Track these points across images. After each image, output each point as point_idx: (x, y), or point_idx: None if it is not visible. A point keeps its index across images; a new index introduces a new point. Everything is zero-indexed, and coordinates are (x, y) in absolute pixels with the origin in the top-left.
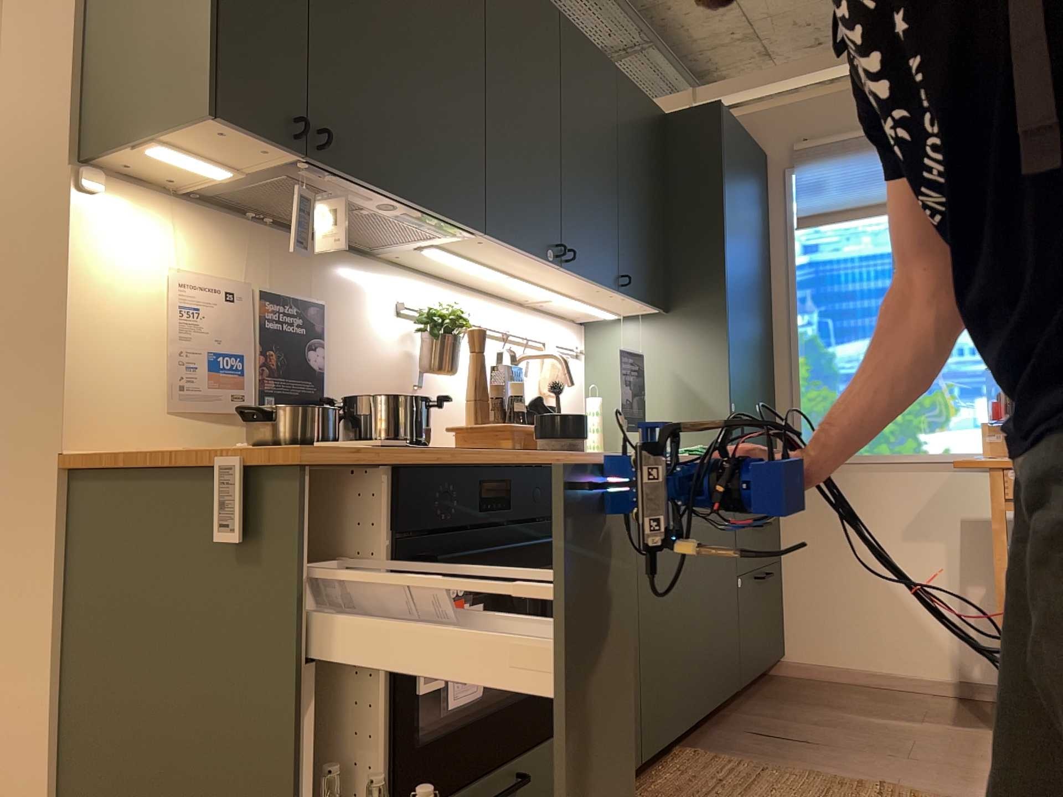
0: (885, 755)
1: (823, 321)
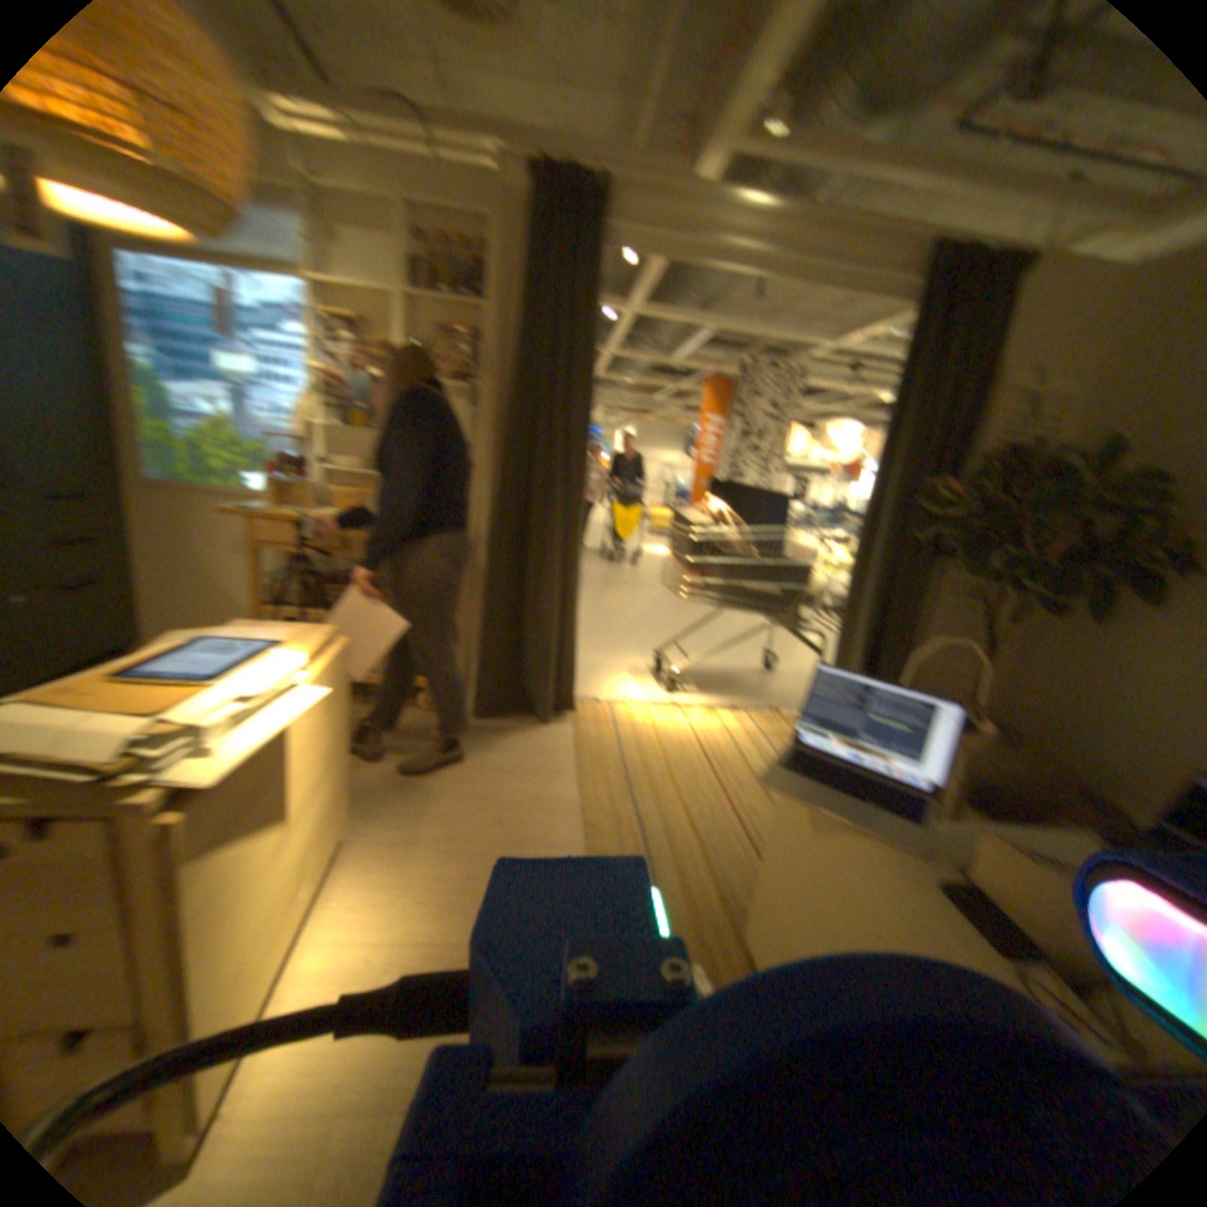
0: None
1: (162, 355)
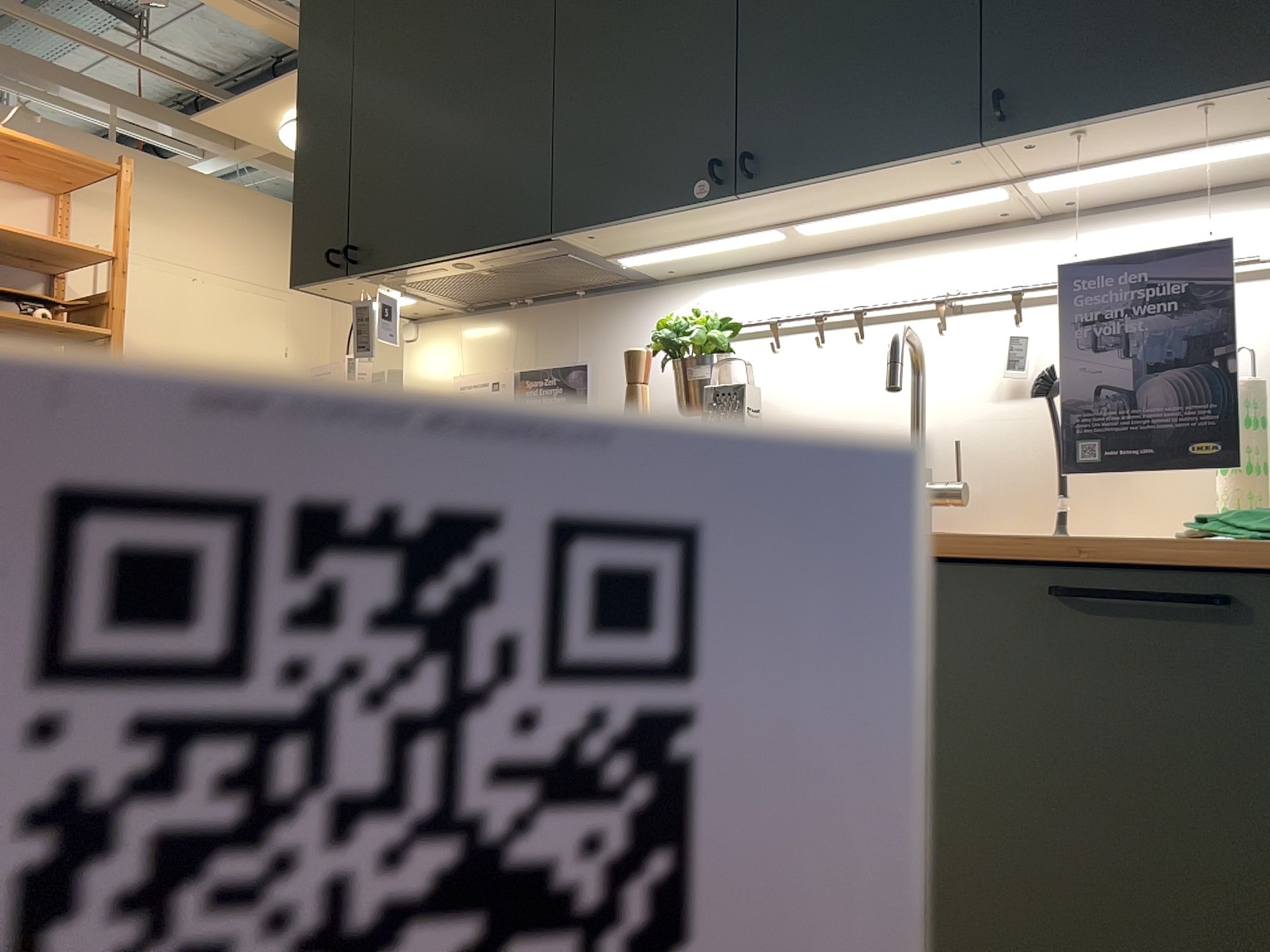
0: None
1: None
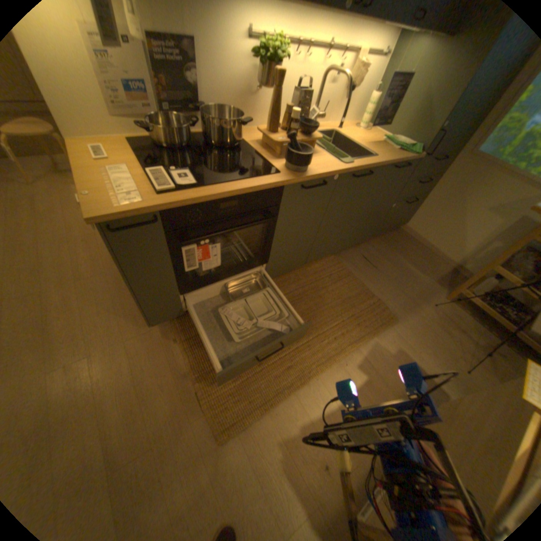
0: (395, 286)
1: None
